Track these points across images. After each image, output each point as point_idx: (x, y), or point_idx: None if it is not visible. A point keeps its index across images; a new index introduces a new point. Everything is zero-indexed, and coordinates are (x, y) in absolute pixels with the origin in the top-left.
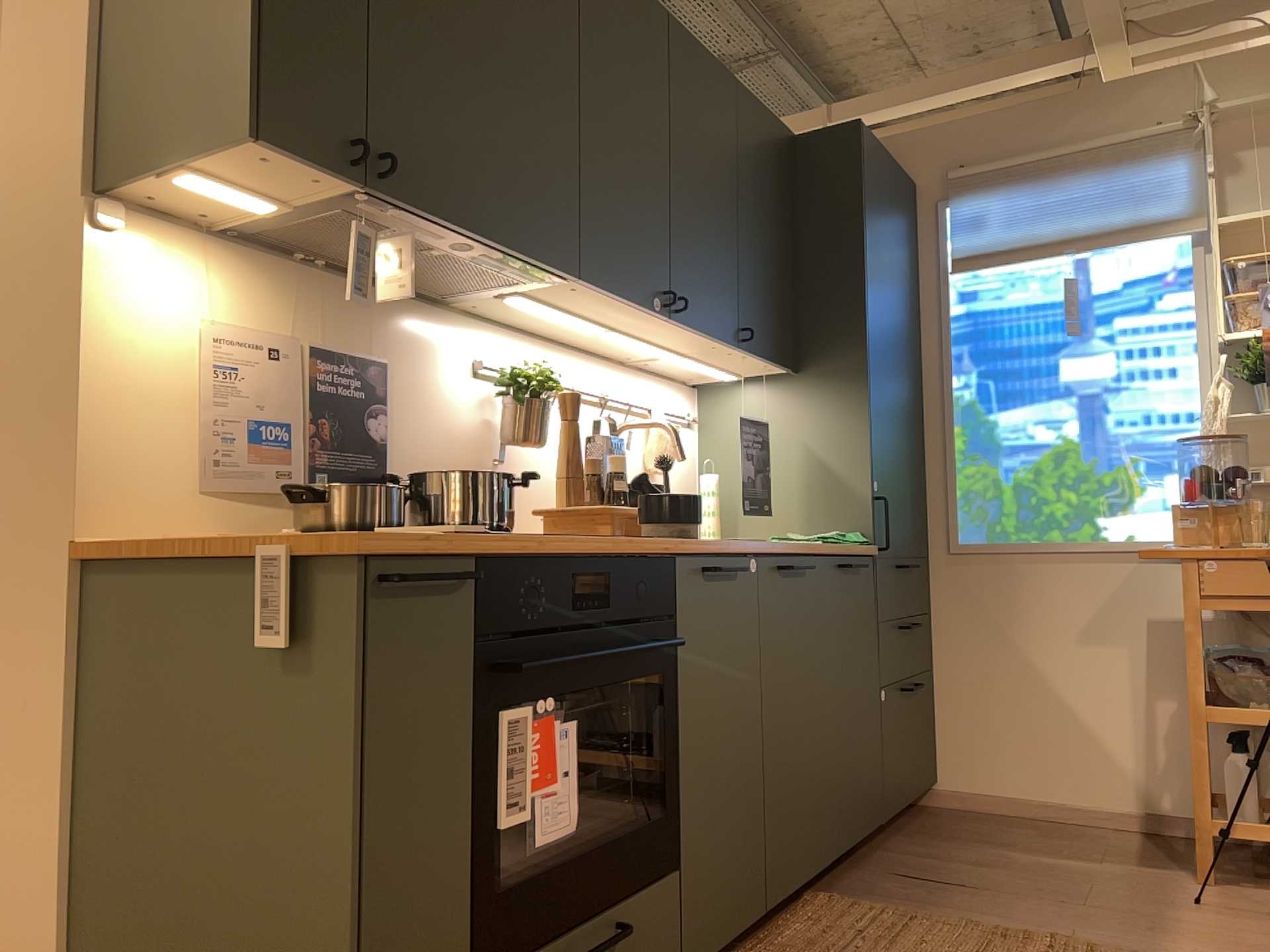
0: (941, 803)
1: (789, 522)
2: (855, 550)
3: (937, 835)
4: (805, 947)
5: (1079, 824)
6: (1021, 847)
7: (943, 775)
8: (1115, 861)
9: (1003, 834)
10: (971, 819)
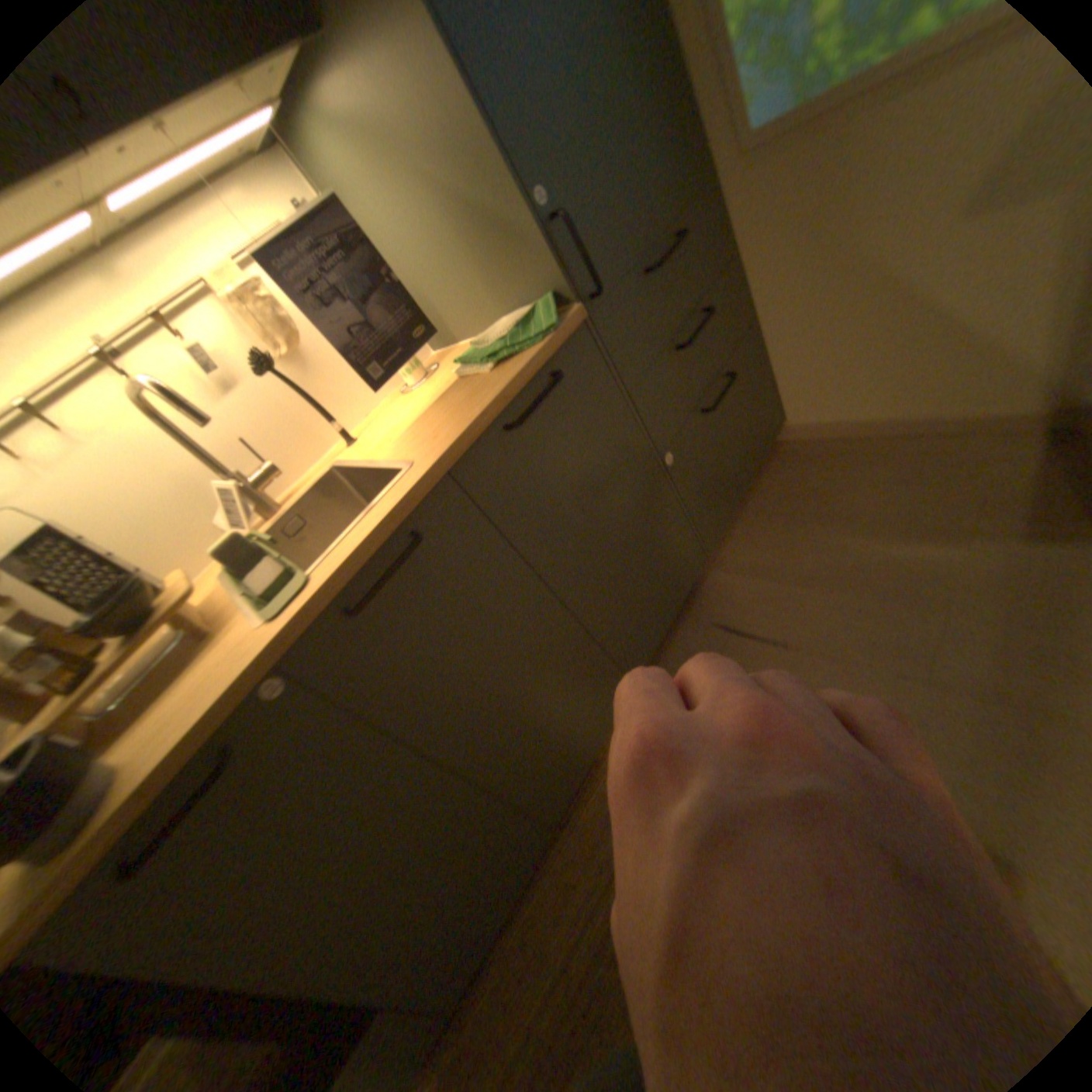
0: (792, 436)
1: (477, 298)
2: (534, 357)
3: (778, 513)
4: (602, 828)
5: (954, 437)
6: (869, 521)
7: (790, 413)
8: (992, 532)
9: (852, 489)
10: (821, 460)
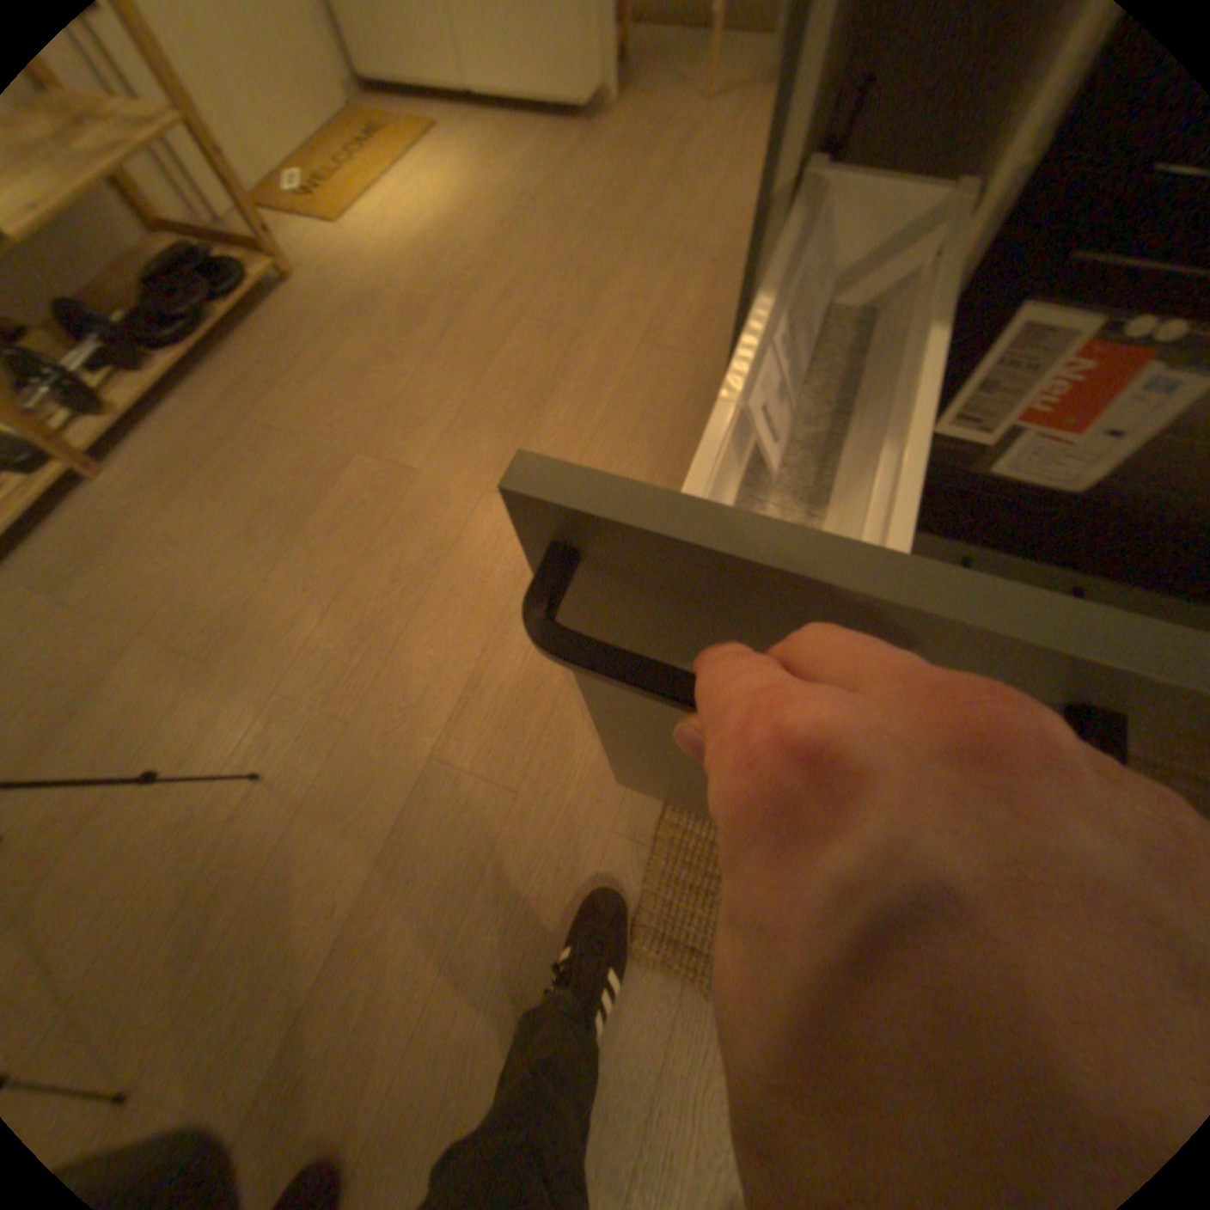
0: None
1: None
2: None
3: None
4: None
5: None
6: None
7: None
8: None
9: None
10: None
